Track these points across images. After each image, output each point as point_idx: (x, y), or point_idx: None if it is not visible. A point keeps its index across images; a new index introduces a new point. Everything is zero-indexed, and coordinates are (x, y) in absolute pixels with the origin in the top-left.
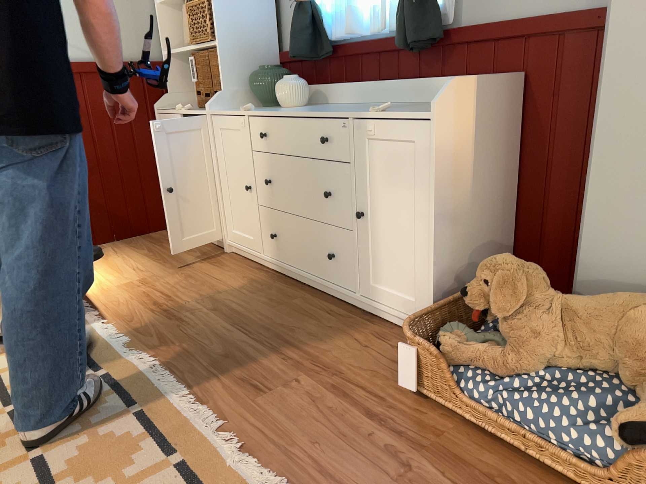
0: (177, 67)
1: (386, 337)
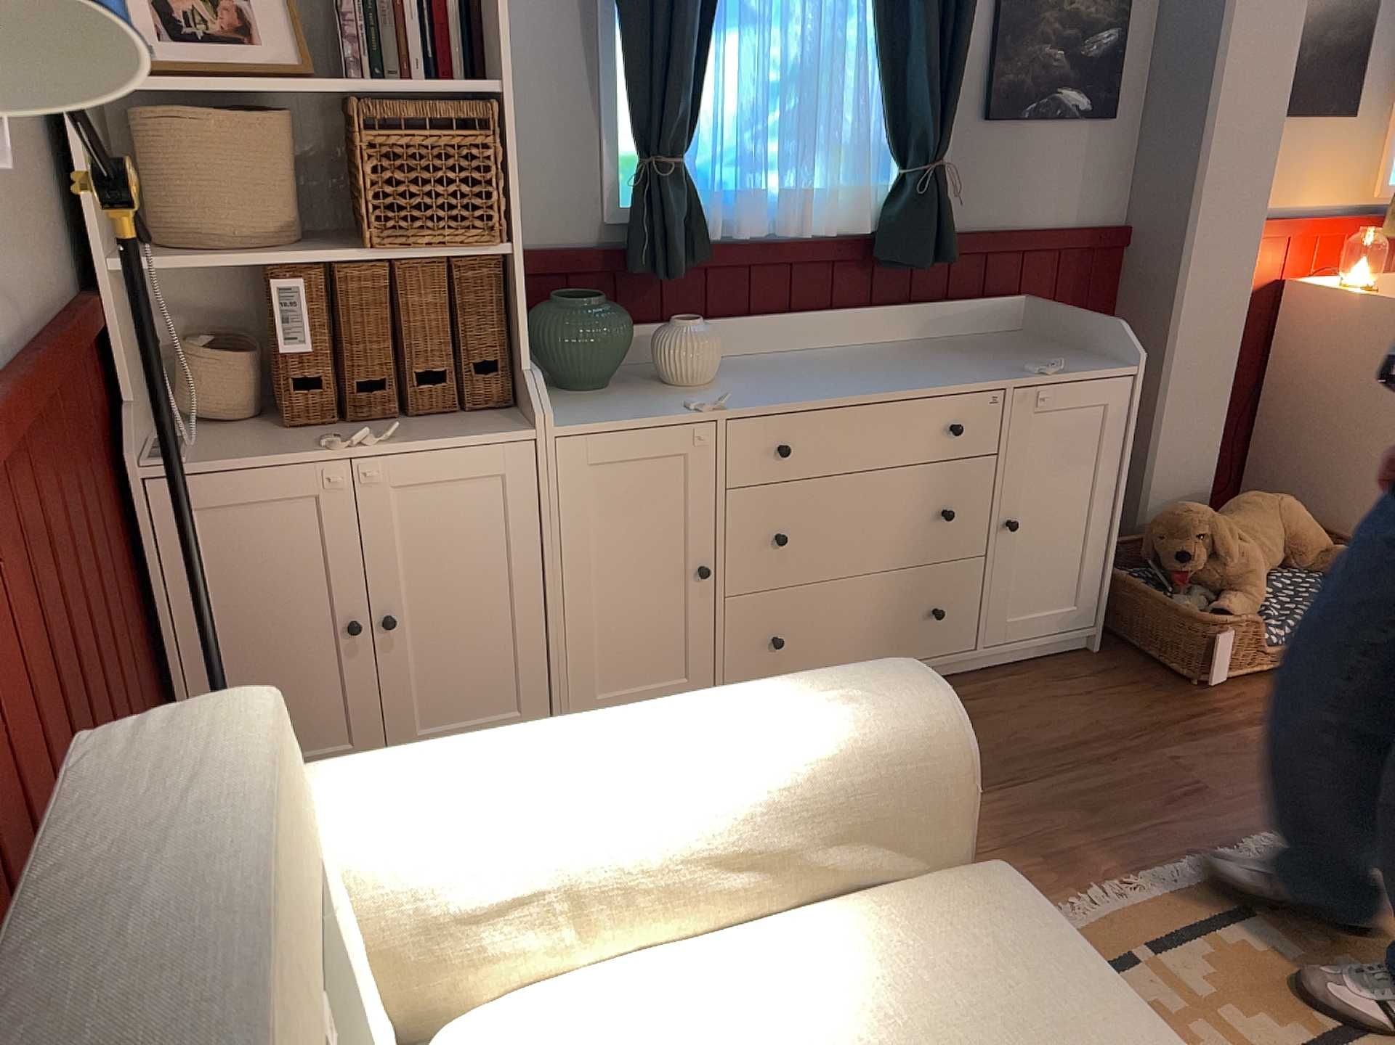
0: (123, 306)
1: (1065, 674)
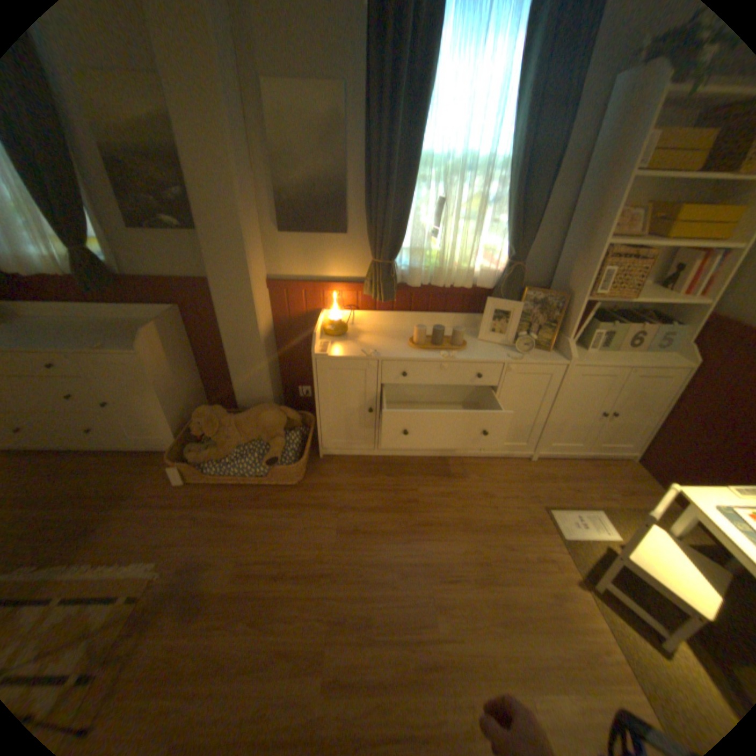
0: None
1: (151, 462)
